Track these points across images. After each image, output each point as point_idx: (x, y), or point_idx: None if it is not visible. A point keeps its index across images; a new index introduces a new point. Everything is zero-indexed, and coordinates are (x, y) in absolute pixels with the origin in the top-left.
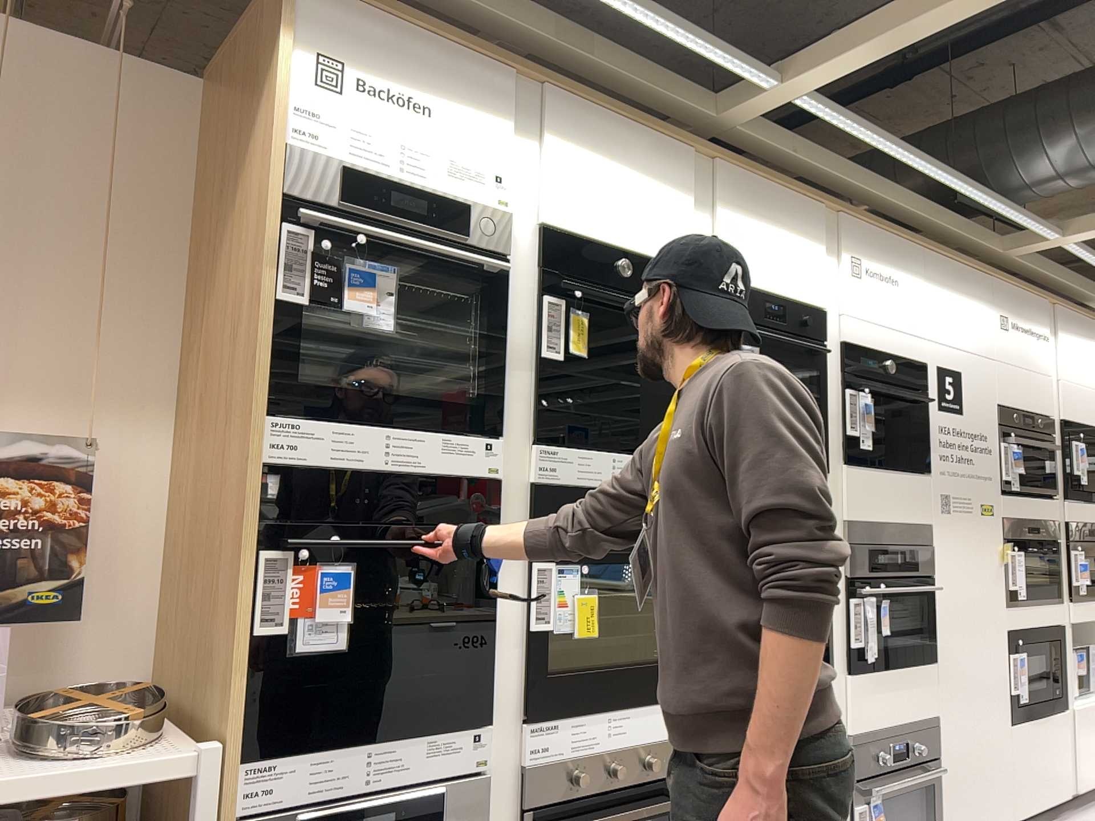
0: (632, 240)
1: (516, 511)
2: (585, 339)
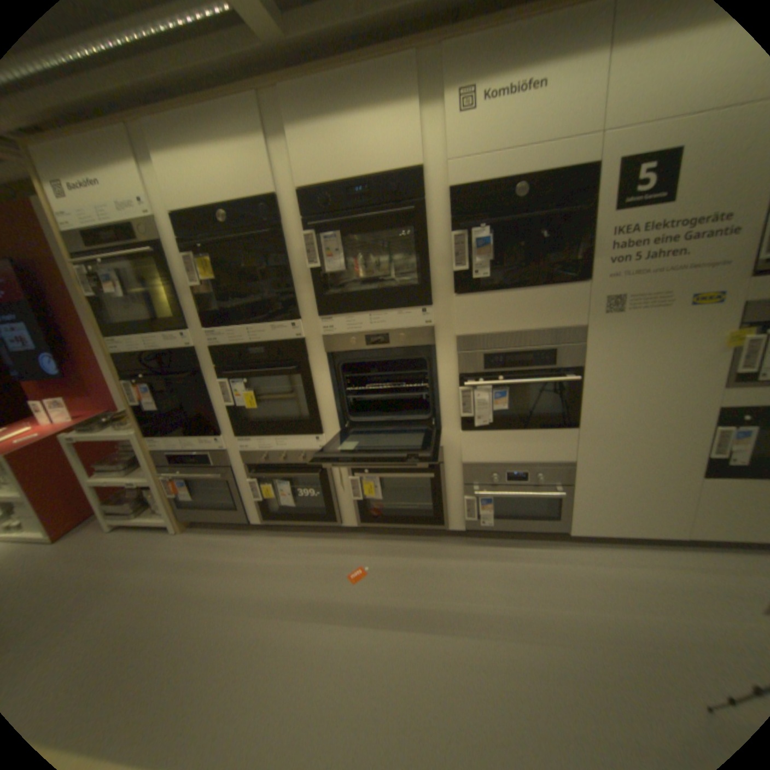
0: (223, 188)
1: (206, 362)
2: (208, 269)
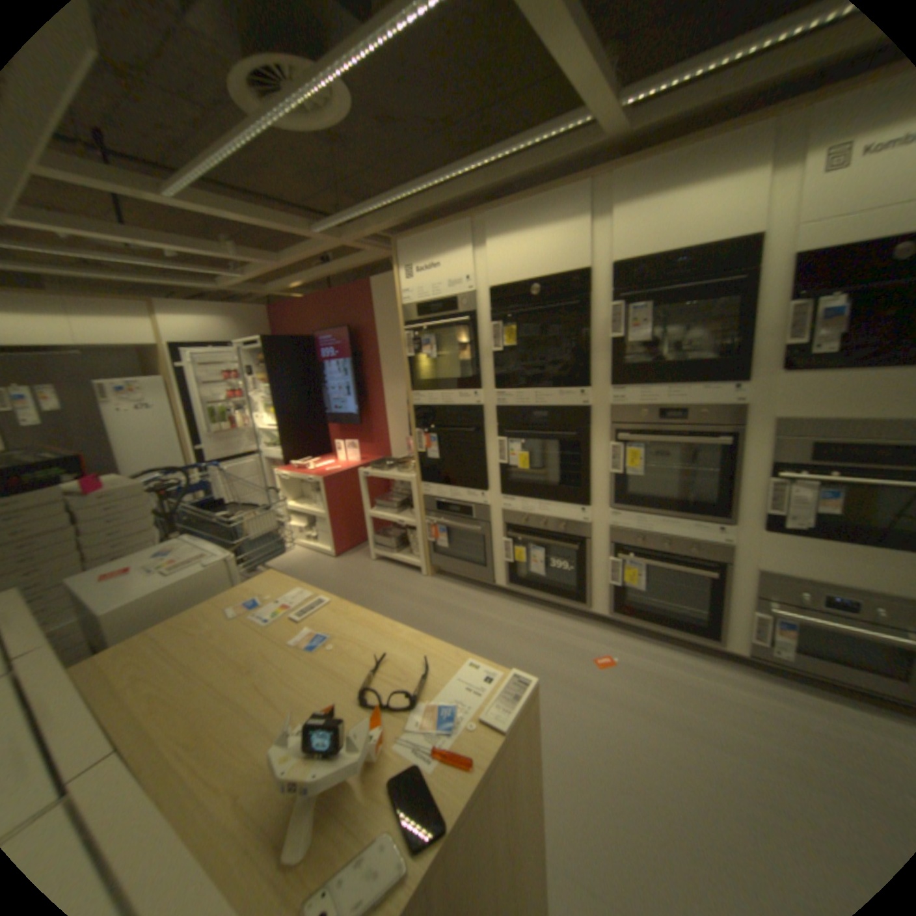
0: (541, 265)
1: (489, 421)
2: (511, 337)
